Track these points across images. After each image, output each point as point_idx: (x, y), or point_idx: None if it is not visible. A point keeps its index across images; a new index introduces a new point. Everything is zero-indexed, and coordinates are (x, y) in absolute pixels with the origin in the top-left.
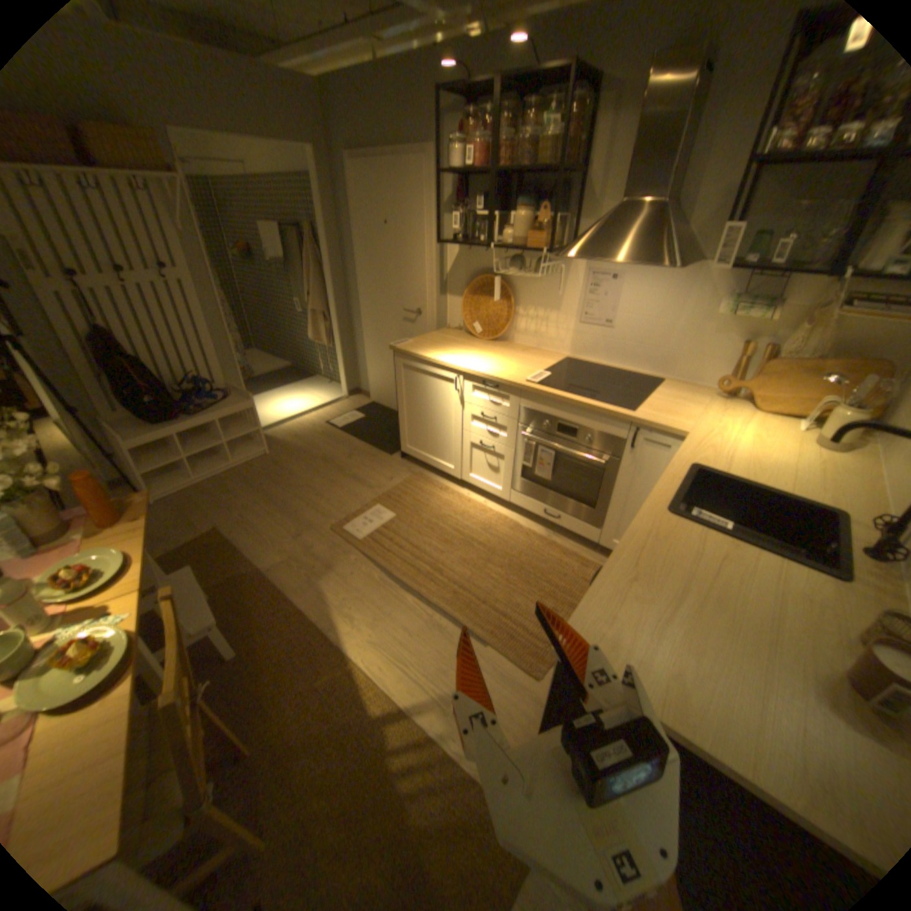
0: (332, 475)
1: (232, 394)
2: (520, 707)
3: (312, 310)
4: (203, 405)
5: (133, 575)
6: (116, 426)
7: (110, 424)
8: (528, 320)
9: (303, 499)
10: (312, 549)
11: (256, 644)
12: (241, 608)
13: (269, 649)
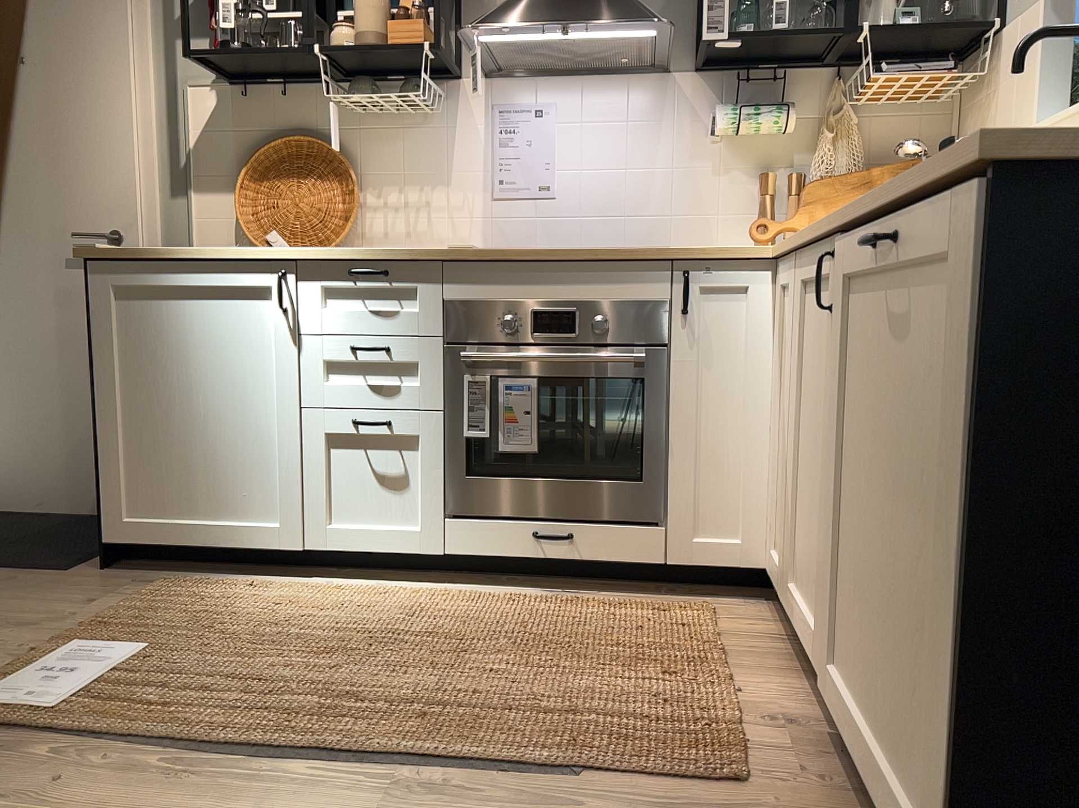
0: None
1: None
2: None
3: None
4: None
5: None
6: None
7: None
8: (388, 213)
9: None
10: None
11: None
12: None
13: None
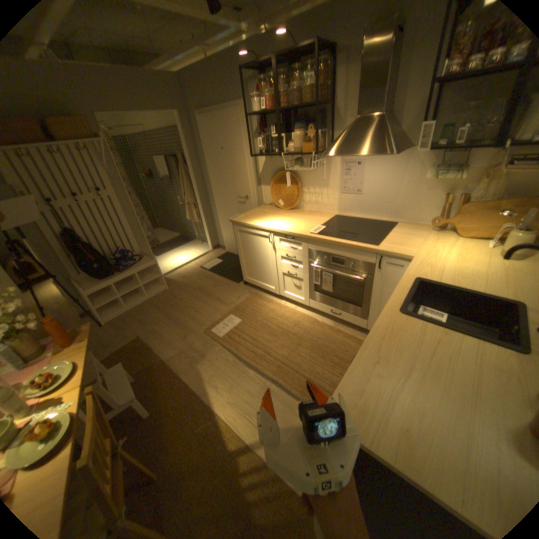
0: (204, 298)
1: (144, 257)
2: None
3: (187, 202)
4: (127, 265)
5: (77, 376)
6: (80, 282)
7: (77, 281)
8: (310, 195)
9: (187, 315)
10: (192, 345)
11: (161, 408)
12: (152, 385)
13: (168, 410)
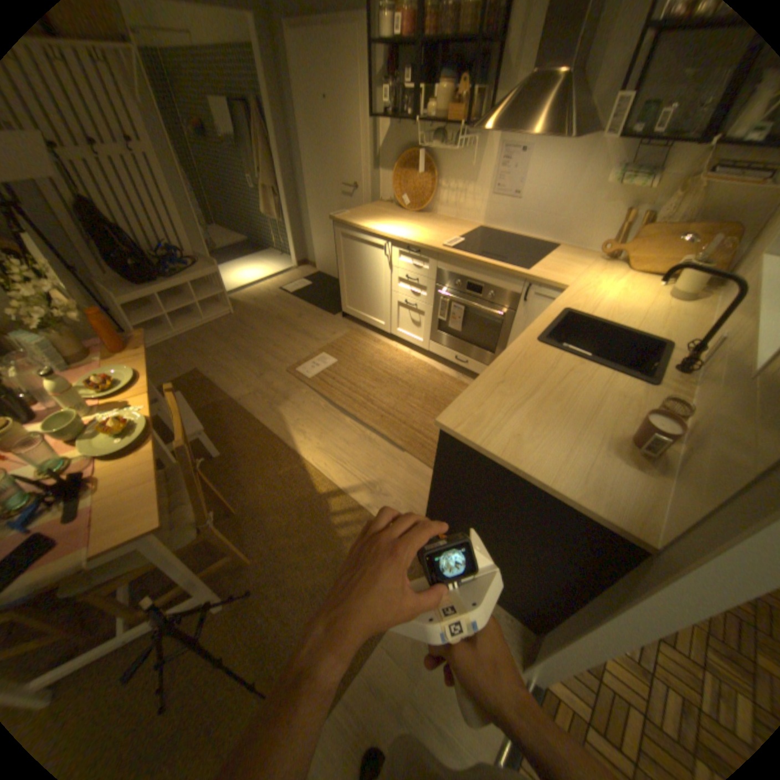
0: (285, 330)
1: (199, 261)
2: (425, 490)
3: (261, 186)
4: (175, 270)
5: (140, 384)
6: (107, 286)
7: (101, 284)
8: (449, 193)
9: (263, 349)
10: (271, 385)
11: (234, 448)
12: (220, 425)
13: (243, 451)
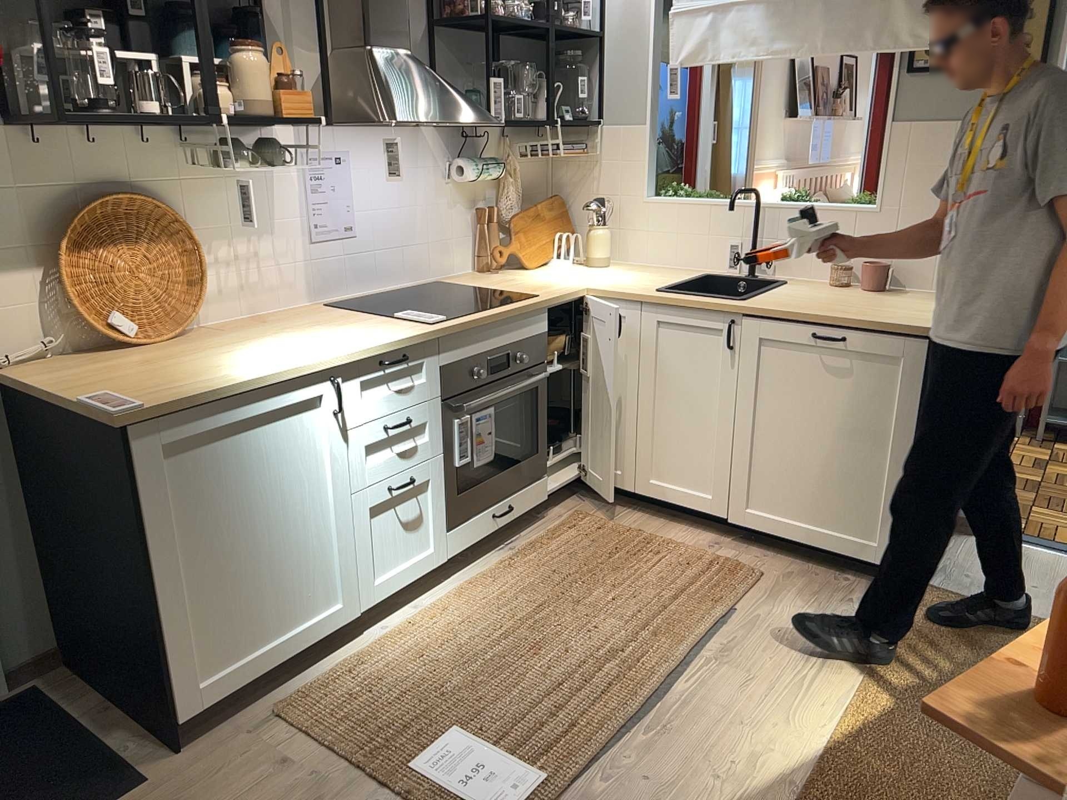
0: None
1: None
2: (802, 586)
3: None
4: None
5: None
6: None
7: None
8: (223, 270)
9: None
10: None
11: None
12: None
13: None
